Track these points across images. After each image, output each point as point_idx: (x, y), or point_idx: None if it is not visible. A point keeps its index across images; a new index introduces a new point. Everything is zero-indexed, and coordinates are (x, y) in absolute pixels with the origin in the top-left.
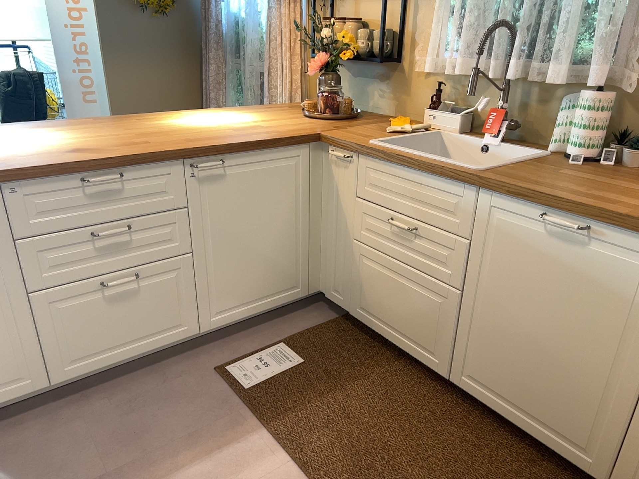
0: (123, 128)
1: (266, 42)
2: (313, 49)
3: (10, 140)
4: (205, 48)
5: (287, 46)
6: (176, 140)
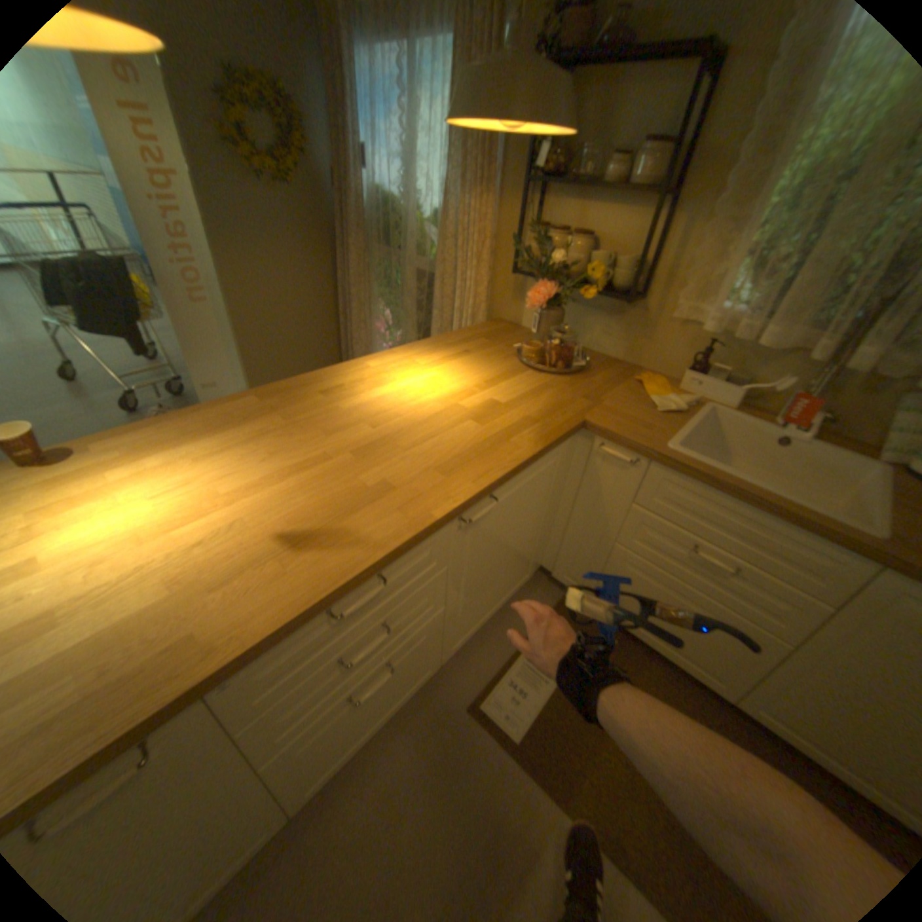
0: (317, 425)
1: (438, 238)
2: (532, 270)
3: (156, 501)
4: (337, 228)
5: (473, 250)
6: (425, 470)
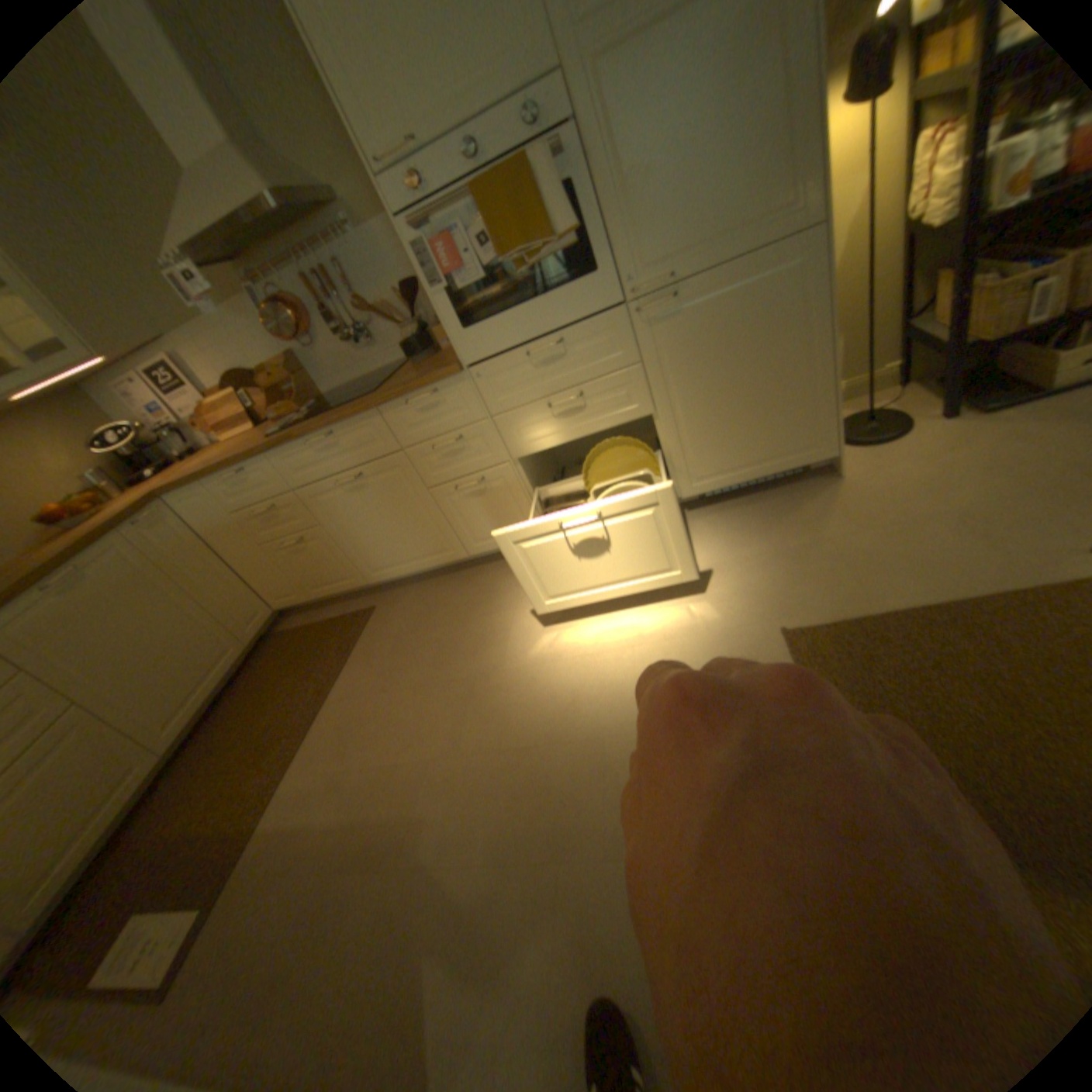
0: None
1: None
2: None
3: None
4: None
5: None
6: None
